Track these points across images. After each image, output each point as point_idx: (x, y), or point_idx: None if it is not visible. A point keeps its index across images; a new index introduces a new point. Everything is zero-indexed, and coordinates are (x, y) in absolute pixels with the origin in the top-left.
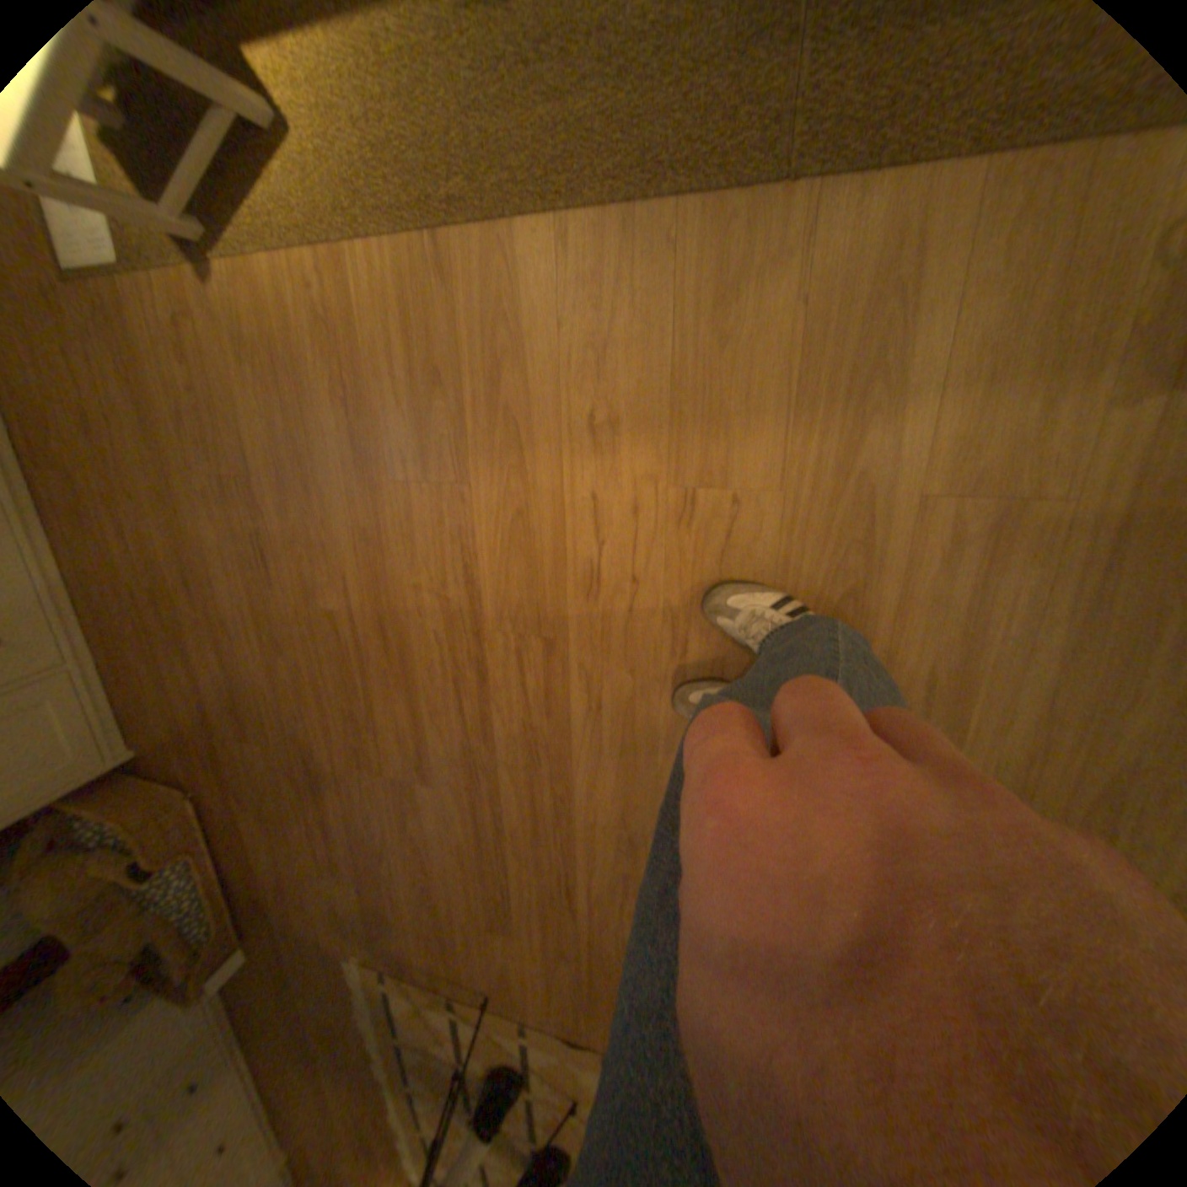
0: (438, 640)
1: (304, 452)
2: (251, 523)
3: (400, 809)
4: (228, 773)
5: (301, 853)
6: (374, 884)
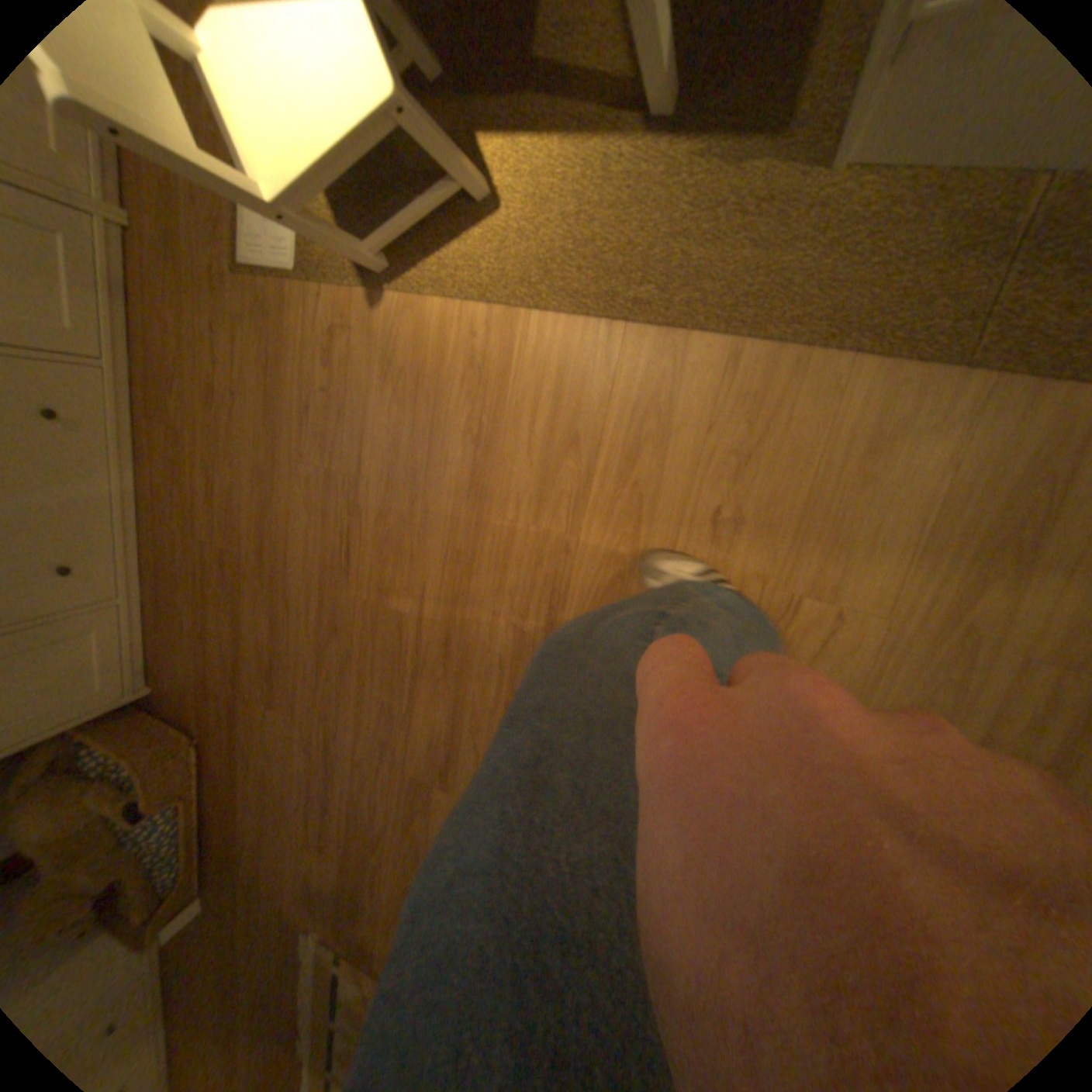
0: (503, 666)
1: (424, 473)
2: (348, 519)
3: (412, 808)
4: (245, 733)
5: (296, 824)
6: (362, 871)
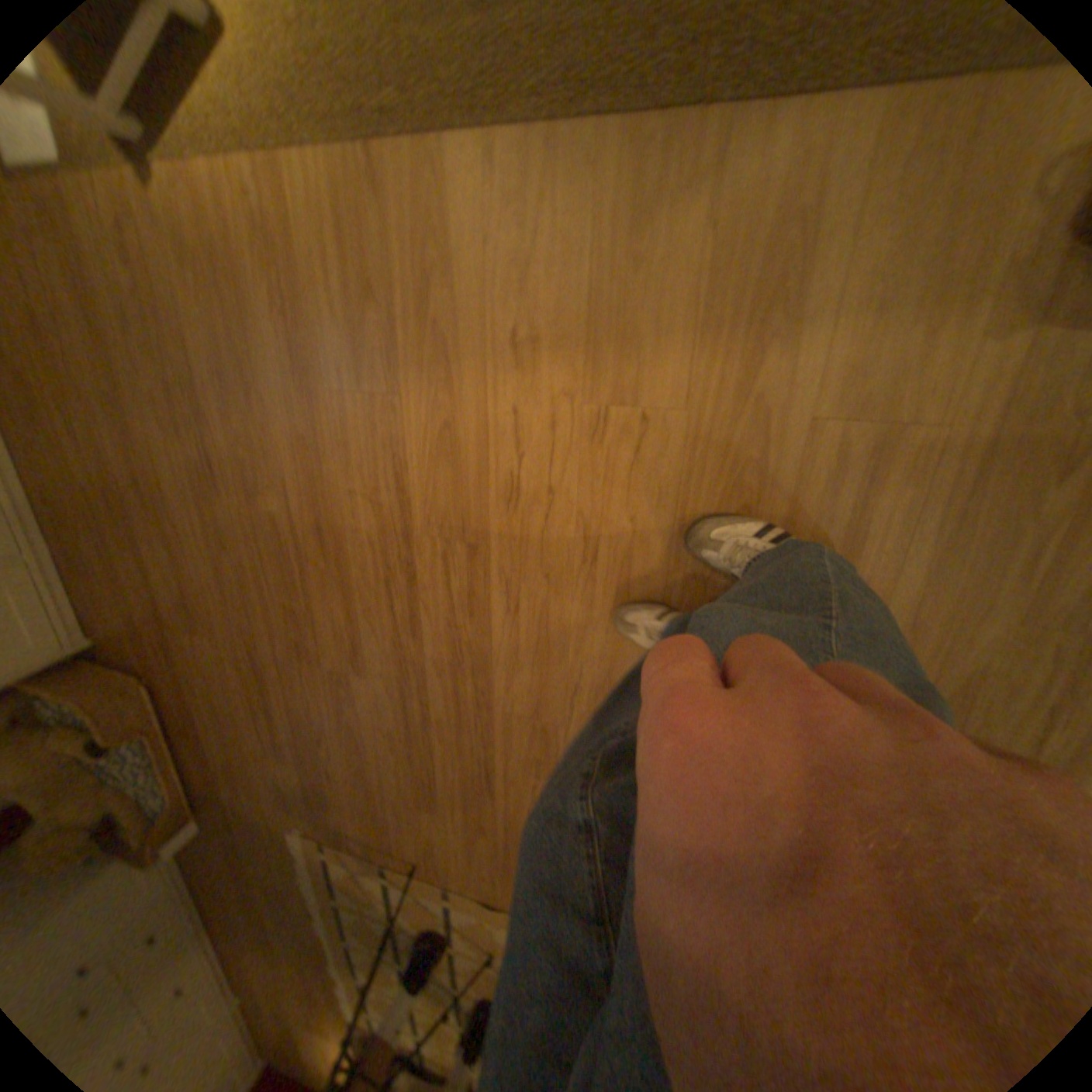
0: (371, 544)
1: (245, 362)
2: (195, 429)
3: (337, 699)
4: (181, 664)
5: (249, 737)
6: (315, 766)
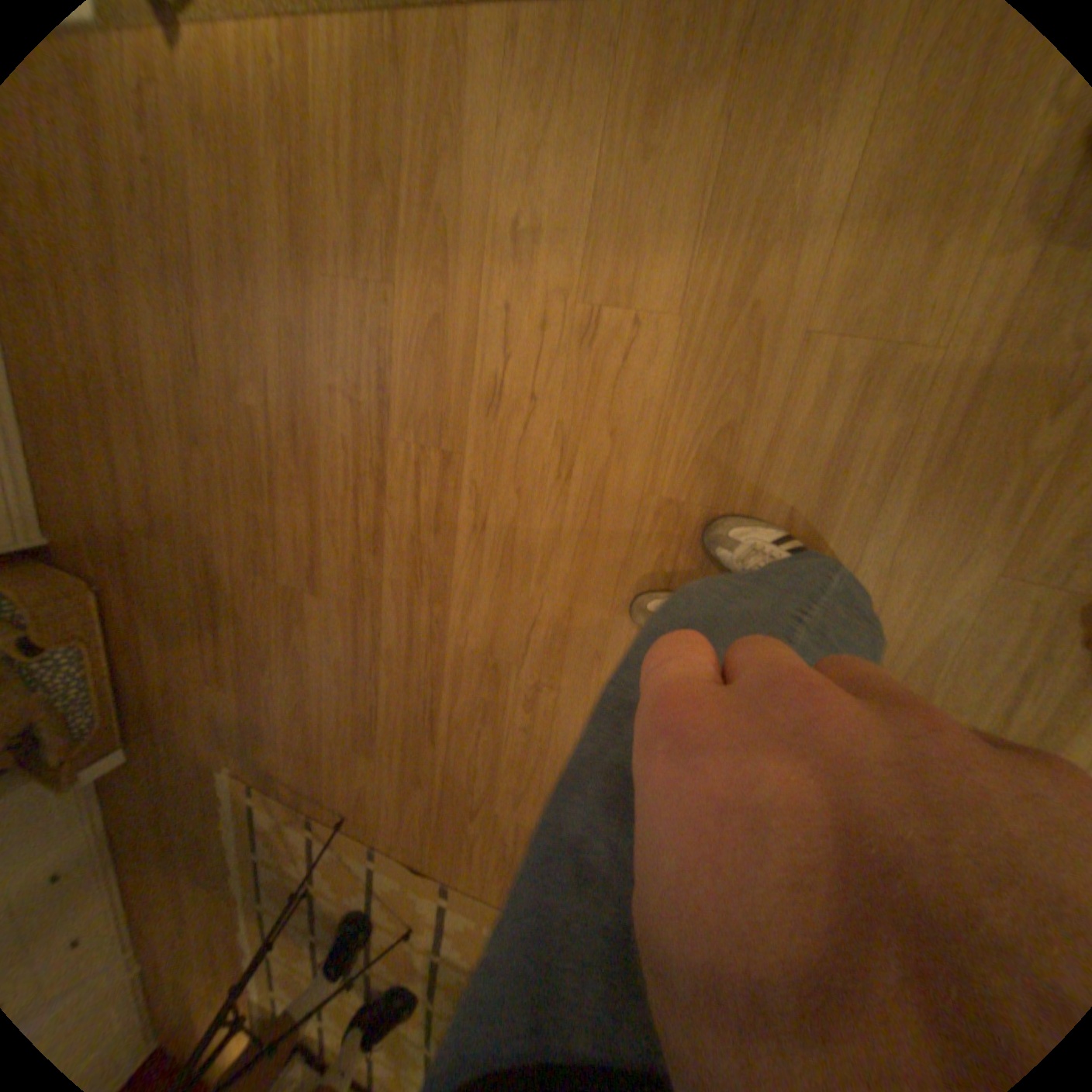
0: (344, 445)
1: (244, 238)
2: (185, 308)
3: (287, 619)
4: (132, 568)
5: (191, 657)
6: (254, 694)
